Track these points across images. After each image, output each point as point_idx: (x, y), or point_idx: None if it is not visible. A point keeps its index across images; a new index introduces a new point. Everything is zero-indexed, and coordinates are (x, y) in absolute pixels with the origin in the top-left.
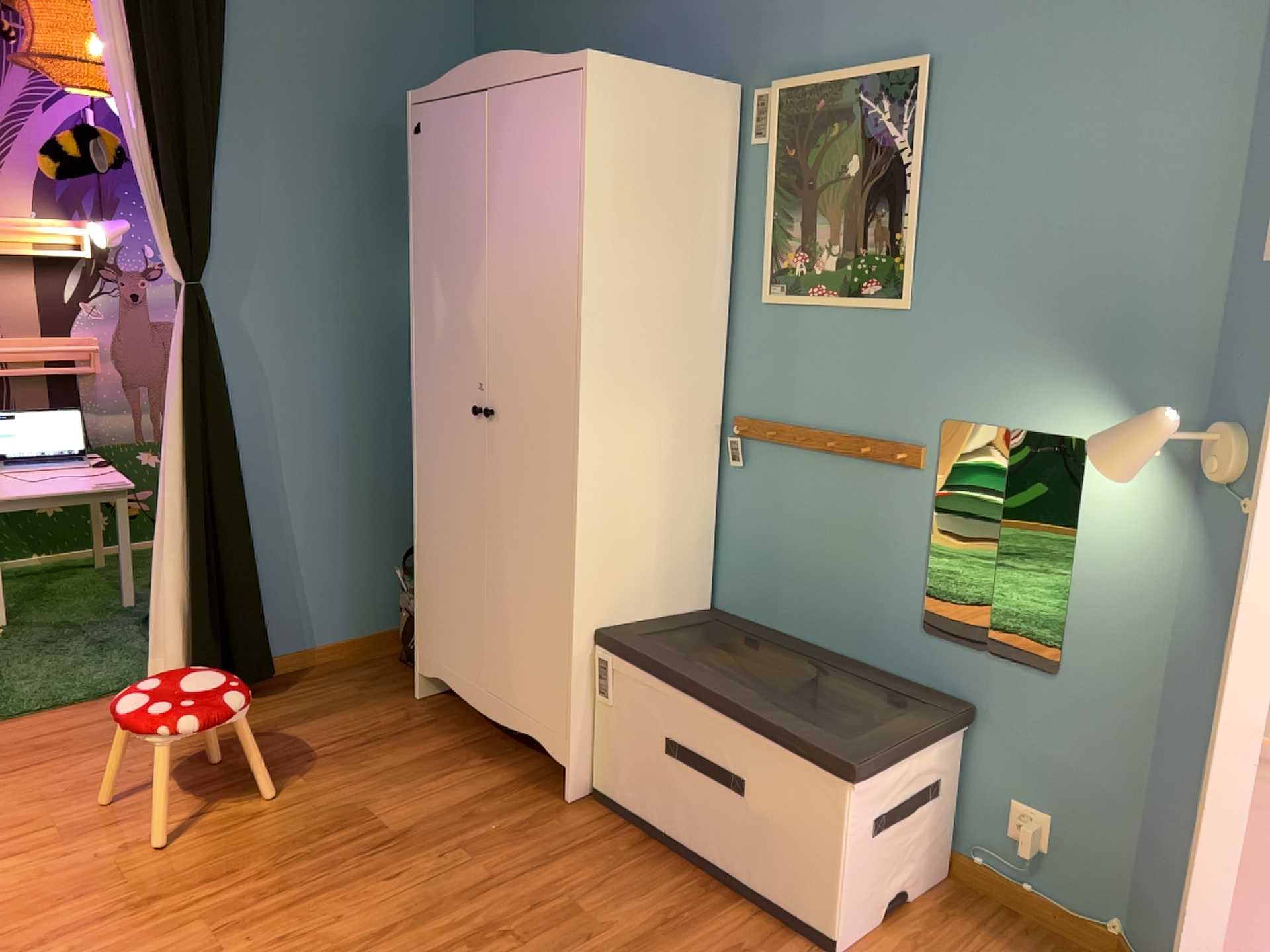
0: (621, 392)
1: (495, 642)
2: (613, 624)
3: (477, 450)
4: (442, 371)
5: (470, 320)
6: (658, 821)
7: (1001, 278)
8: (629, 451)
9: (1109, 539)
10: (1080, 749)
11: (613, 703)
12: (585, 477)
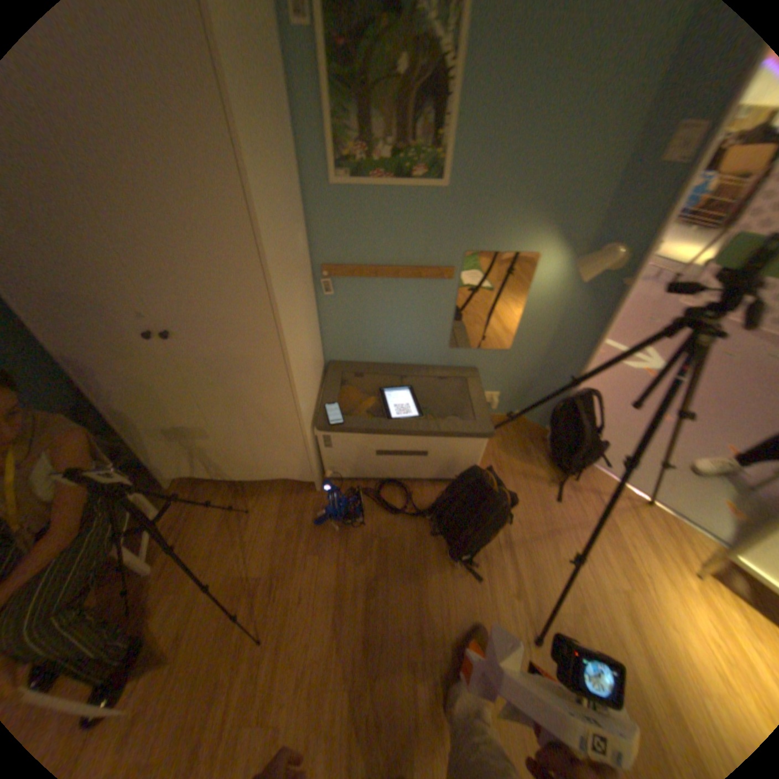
0: (289, 292)
1: (228, 449)
2: (313, 413)
3: (163, 361)
4: (73, 308)
5: (91, 260)
6: (372, 476)
7: (508, 165)
8: (298, 324)
9: (541, 295)
10: (513, 370)
11: (335, 448)
12: (292, 359)
